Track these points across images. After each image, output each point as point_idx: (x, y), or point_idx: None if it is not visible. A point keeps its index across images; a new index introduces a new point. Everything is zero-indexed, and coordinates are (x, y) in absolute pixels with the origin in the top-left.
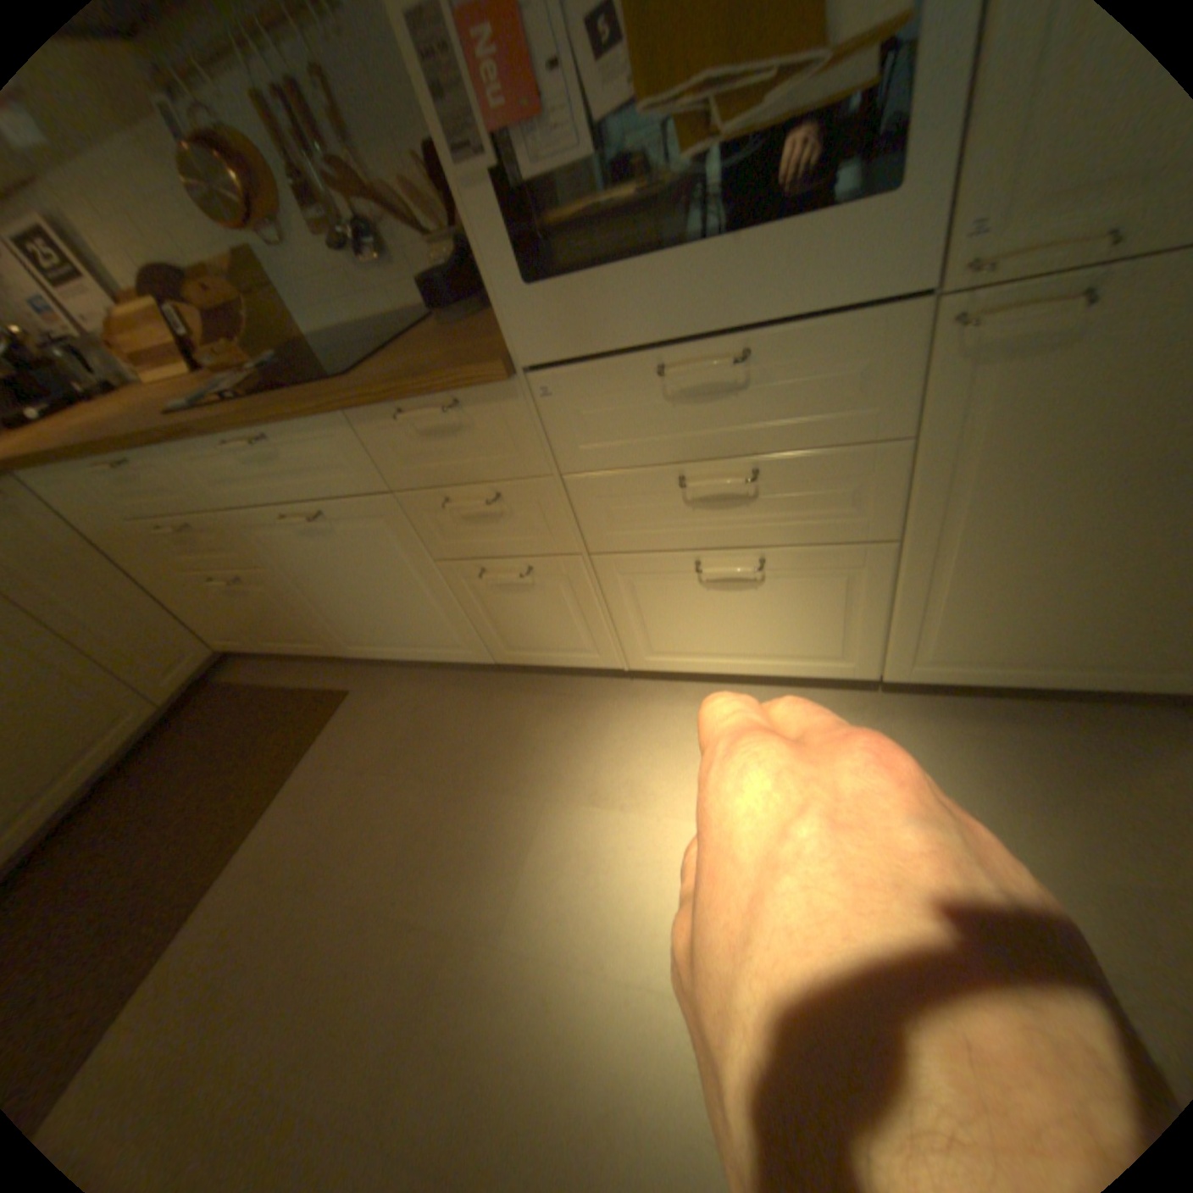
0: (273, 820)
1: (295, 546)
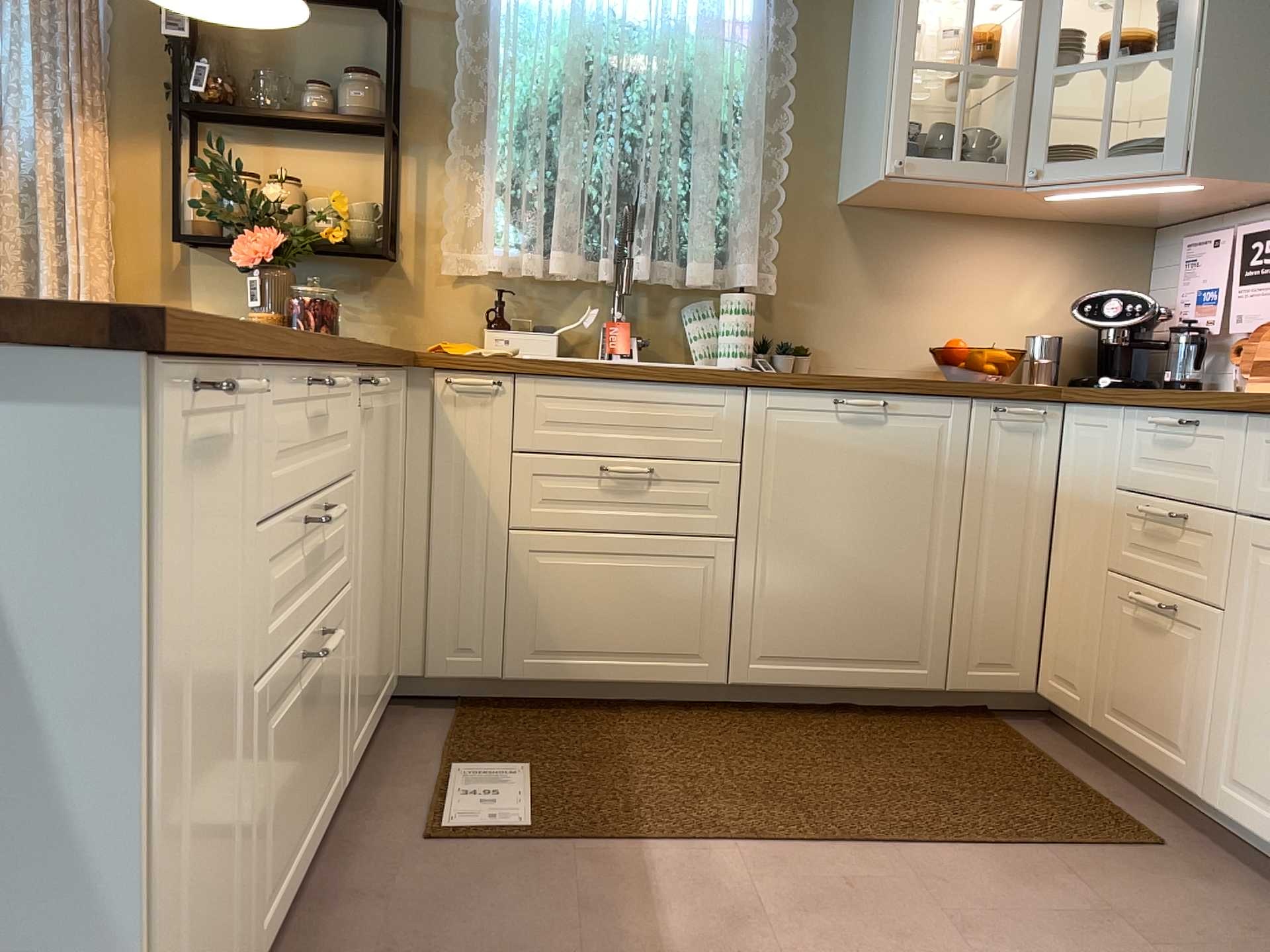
0: (972, 859)
1: None
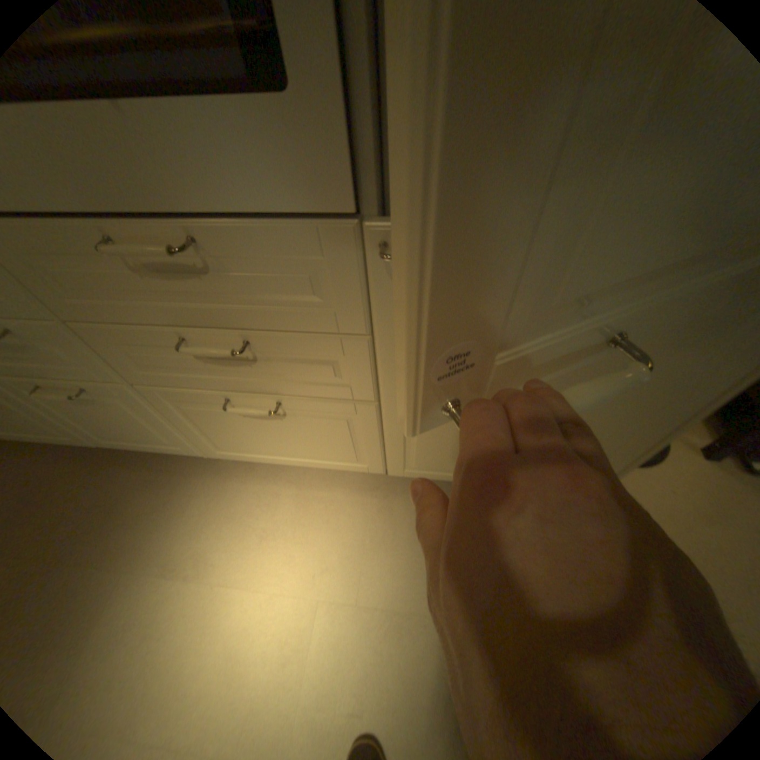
0: None
1: None
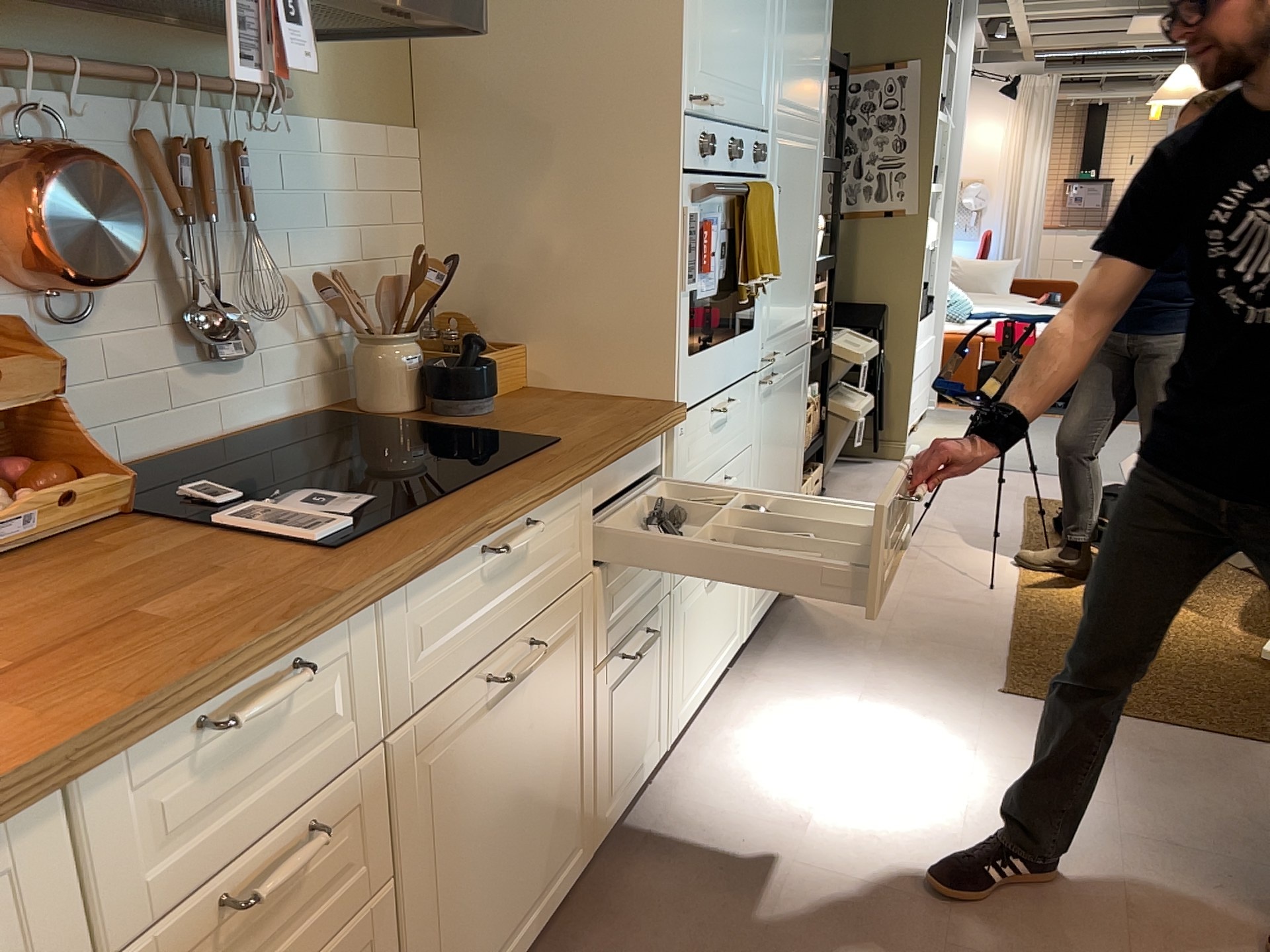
0: None
1: (470, 749)
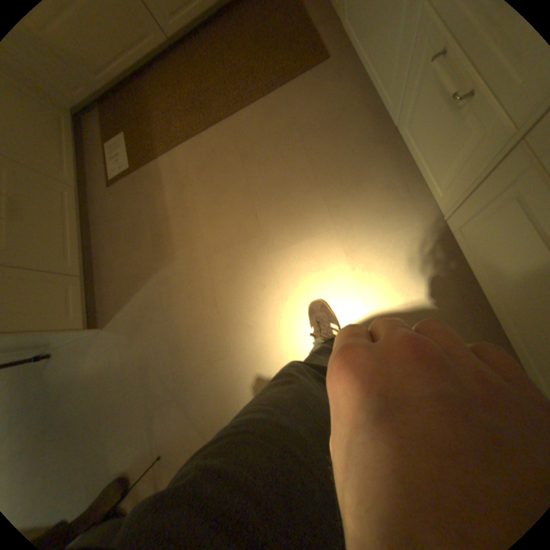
0: (254, 109)
1: None
